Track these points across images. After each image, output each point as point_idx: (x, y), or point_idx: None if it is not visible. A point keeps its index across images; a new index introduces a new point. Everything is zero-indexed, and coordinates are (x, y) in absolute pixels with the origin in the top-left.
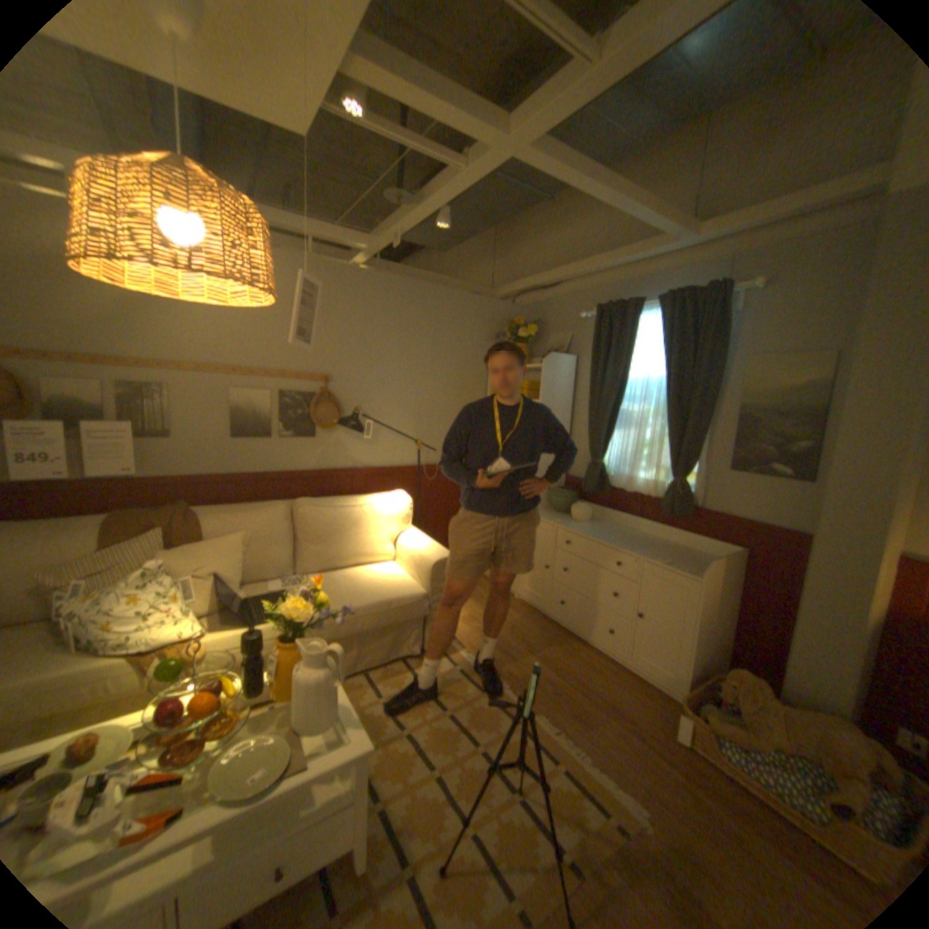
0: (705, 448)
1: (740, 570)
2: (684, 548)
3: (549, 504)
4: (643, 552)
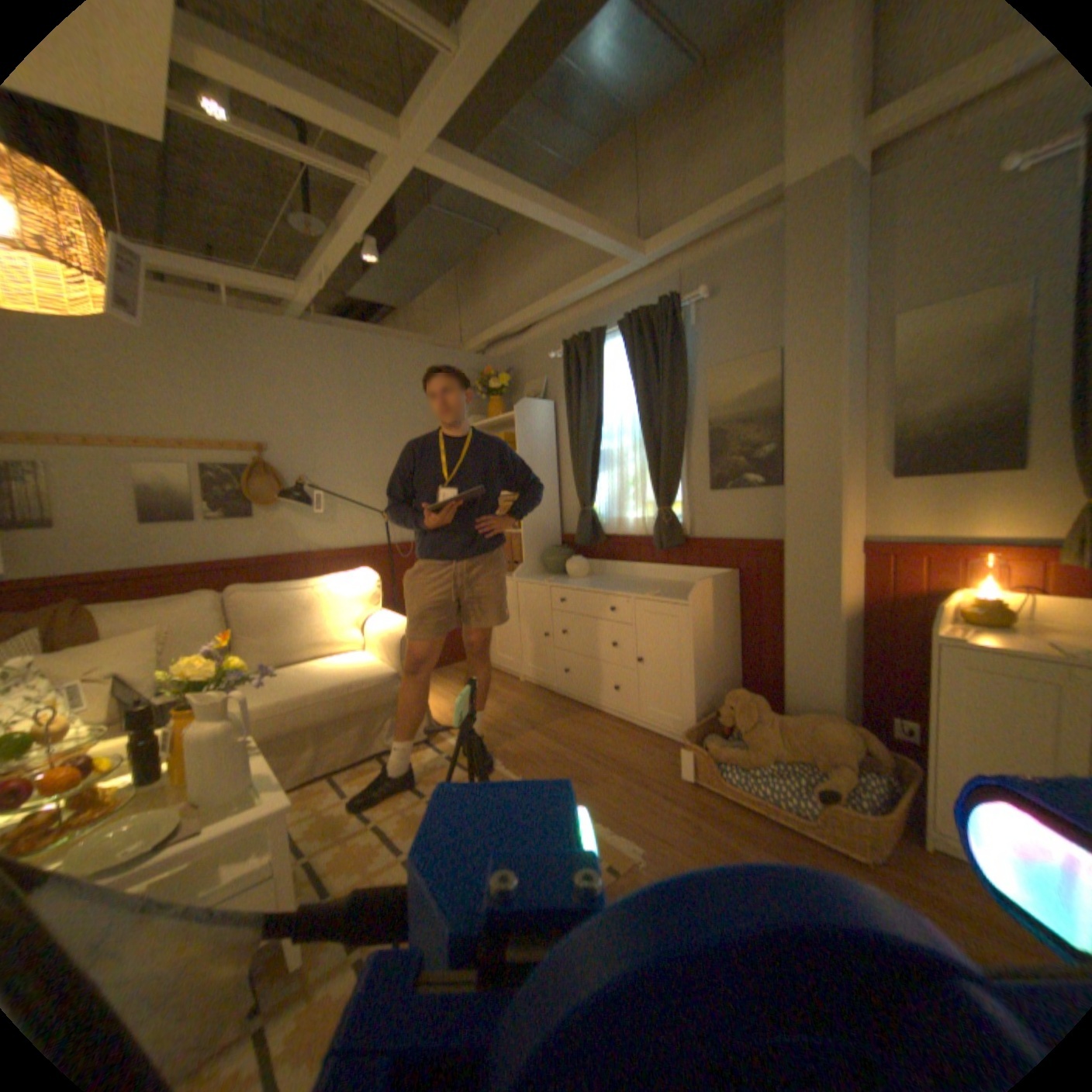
0: (685, 472)
1: (734, 592)
2: (681, 583)
3: (546, 567)
4: (635, 590)
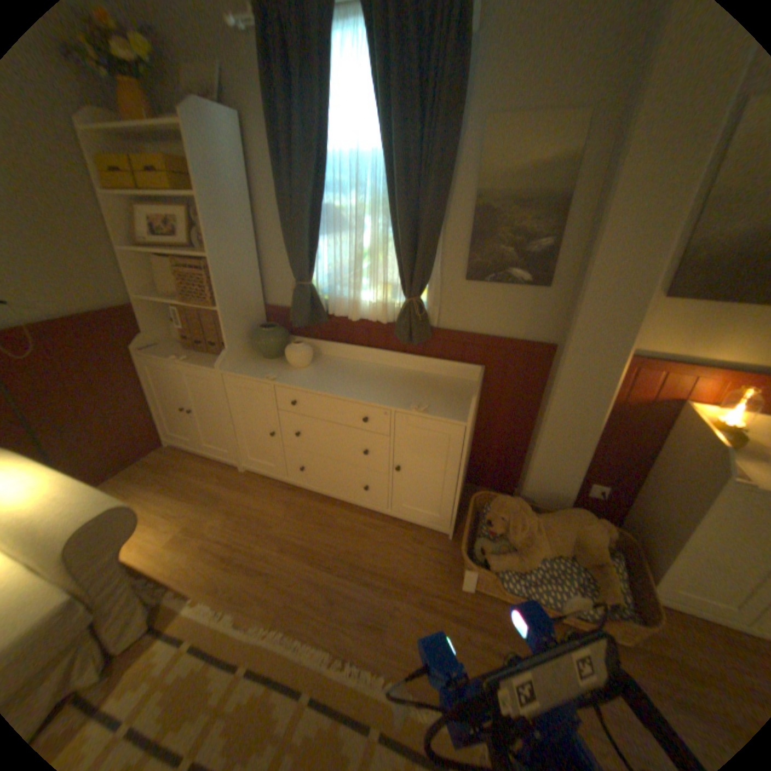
0: (438, 256)
1: (480, 389)
2: (423, 376)
3: (254, 348)
4: (390, 397)
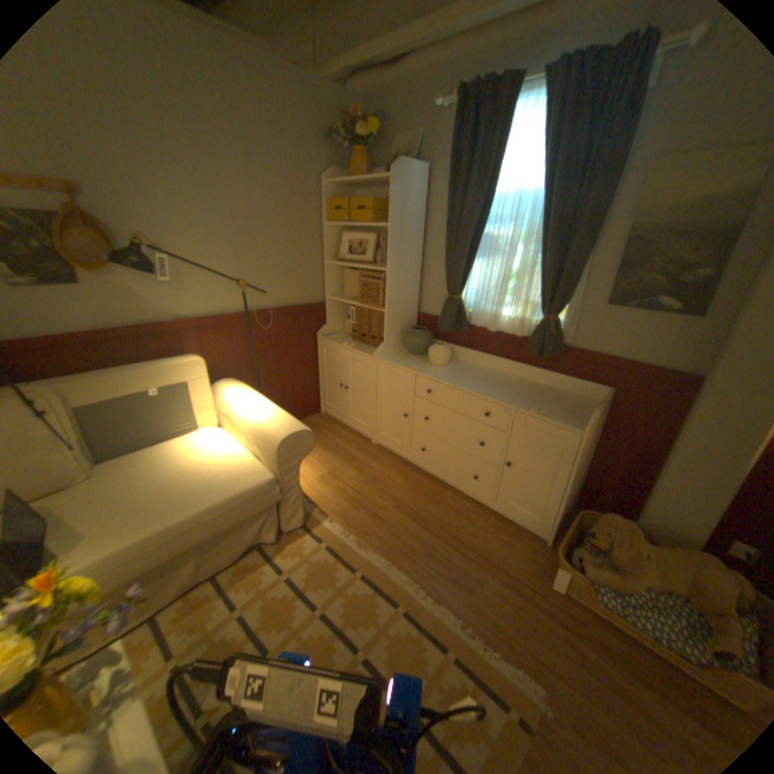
0: (582, 280)
1: (607, 410)
2: (548, 389)
3: (404, 345)
4: (513, 400)
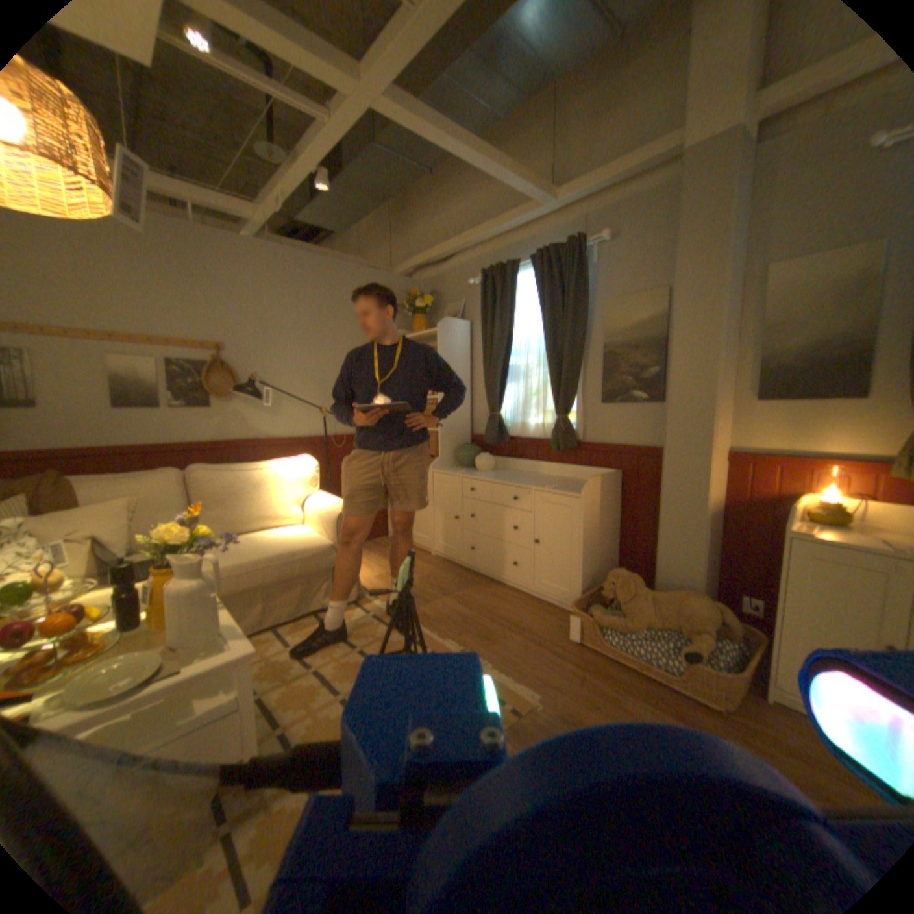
0: (581, 387)
1: (617, 489)
2: (572, 479)
3: (458, 461)
4: (535, 484)
